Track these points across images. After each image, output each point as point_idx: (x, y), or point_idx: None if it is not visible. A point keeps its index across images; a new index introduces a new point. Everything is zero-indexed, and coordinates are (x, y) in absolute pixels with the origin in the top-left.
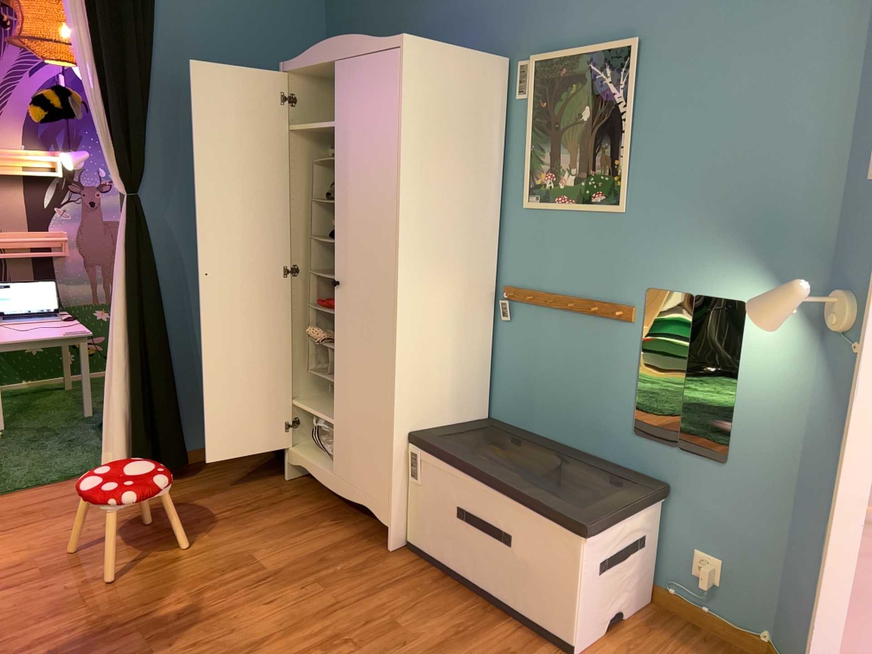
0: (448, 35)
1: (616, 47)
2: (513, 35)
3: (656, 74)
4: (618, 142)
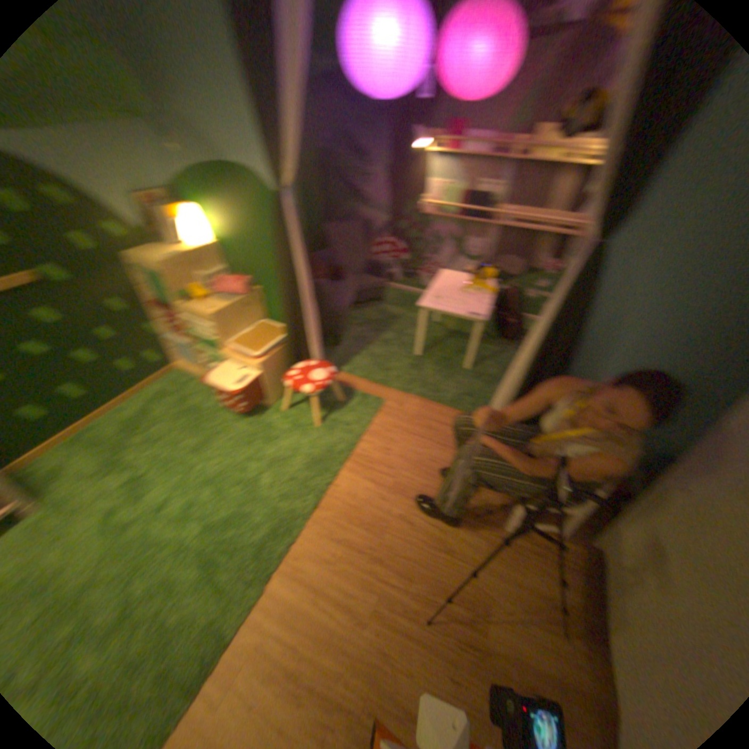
0: None
1: None
2: None
3: None
4: None
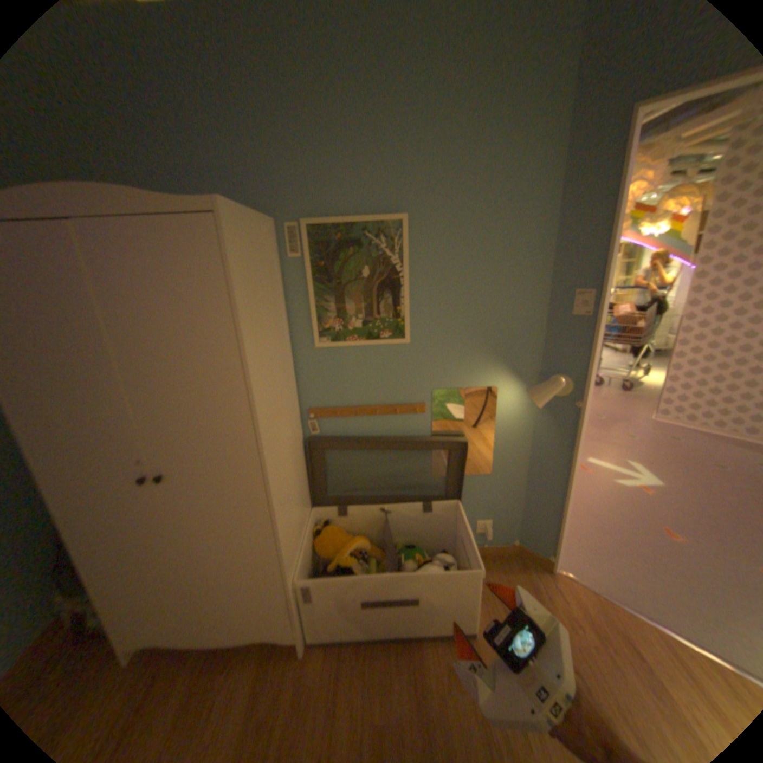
0: (179, 185)
1: (388, 218)
2: (272, 195)
3: (423, 242)
4: (399, 293)
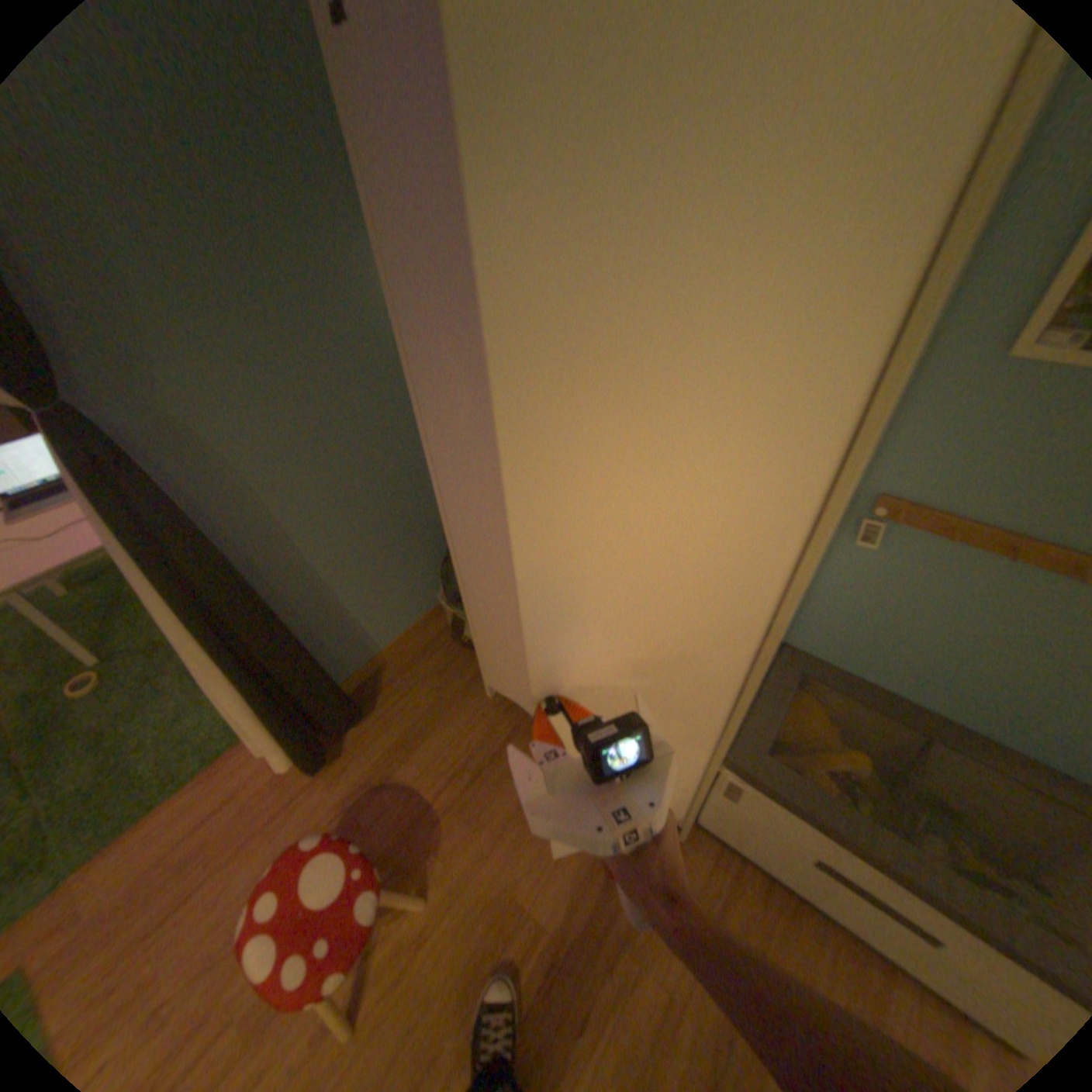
0: None
1: None
2: None
3: None
4: None
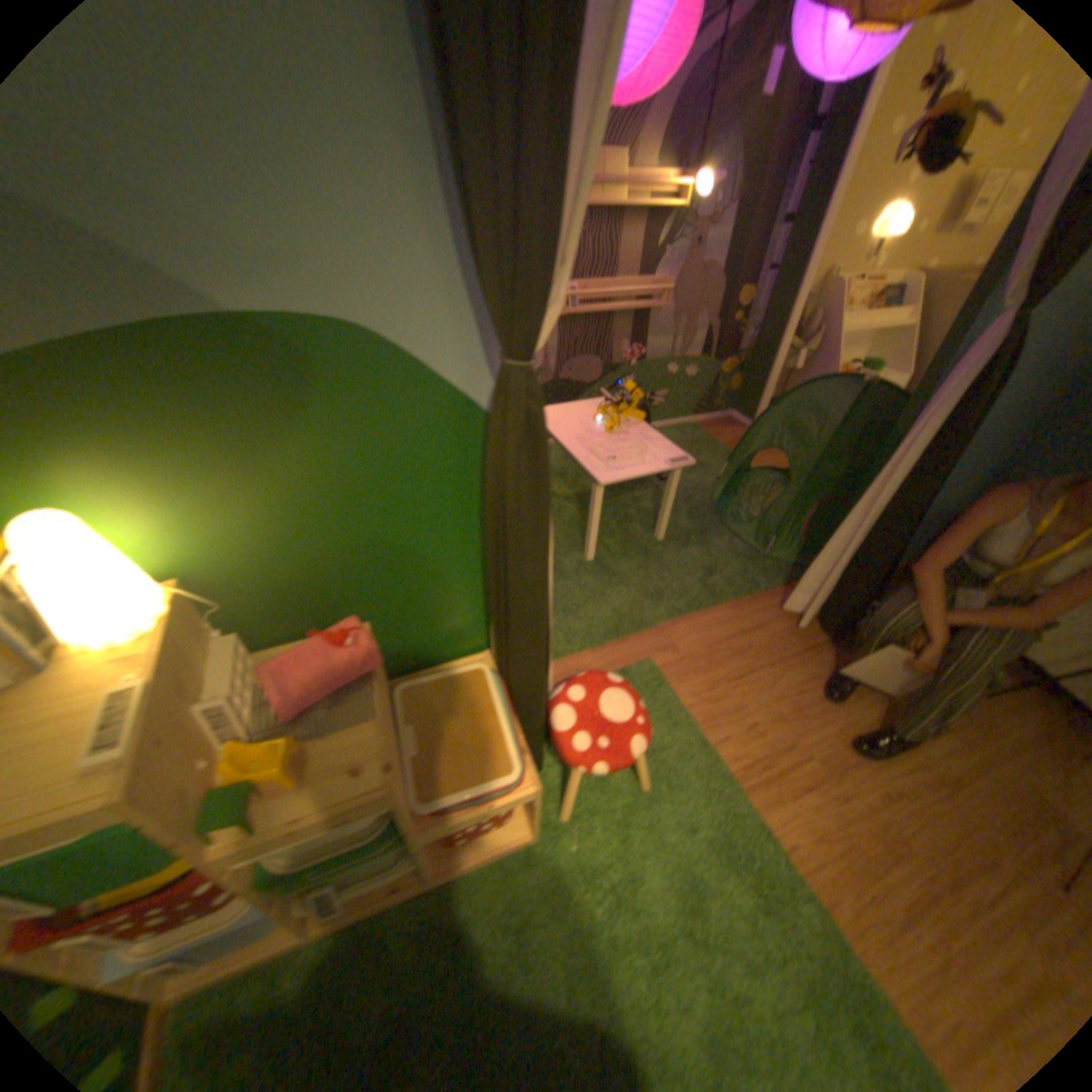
0: None
1: None
2: None
3: None
4: None
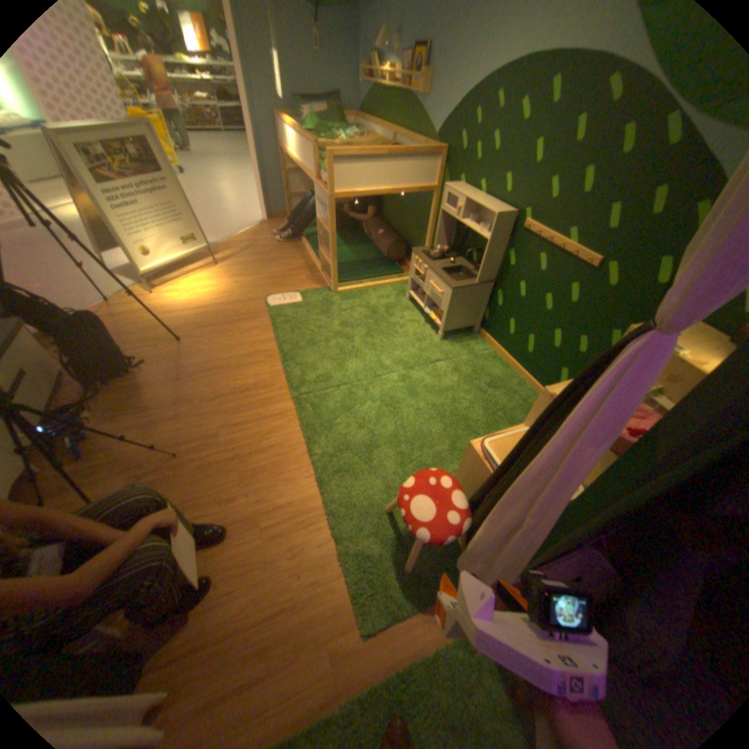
0: None
1: None
2: None
3: None
4: None
